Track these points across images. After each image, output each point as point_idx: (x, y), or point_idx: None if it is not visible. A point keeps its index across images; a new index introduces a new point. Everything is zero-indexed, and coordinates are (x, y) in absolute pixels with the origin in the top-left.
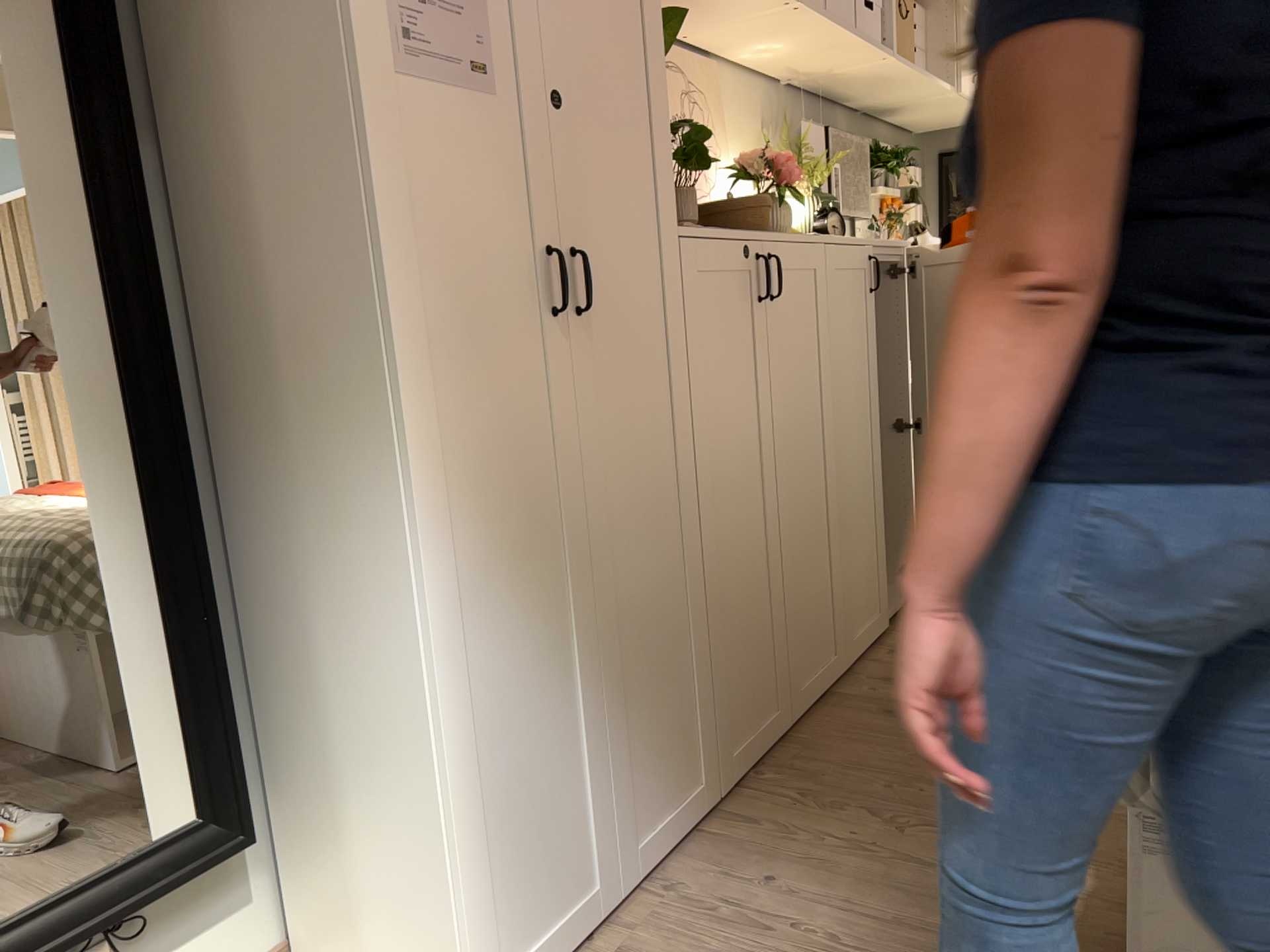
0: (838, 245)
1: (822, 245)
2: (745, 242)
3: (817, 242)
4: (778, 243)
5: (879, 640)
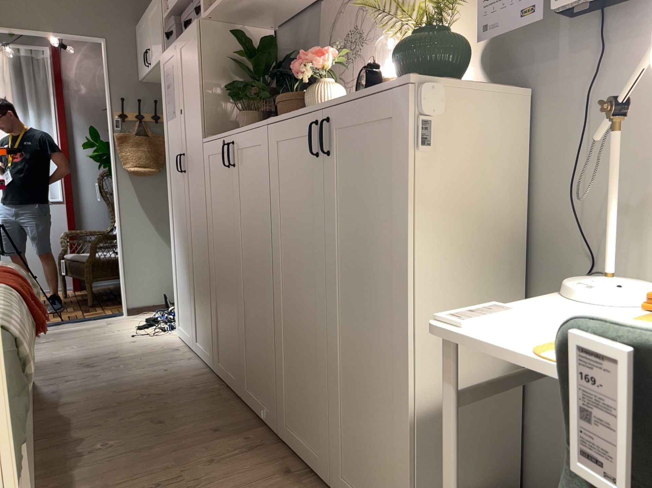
0: (278, 123)
1: (264, 127)
2: (222, 139)
3: (261, 126)
4: (236, 135)
5: (319, 482)
